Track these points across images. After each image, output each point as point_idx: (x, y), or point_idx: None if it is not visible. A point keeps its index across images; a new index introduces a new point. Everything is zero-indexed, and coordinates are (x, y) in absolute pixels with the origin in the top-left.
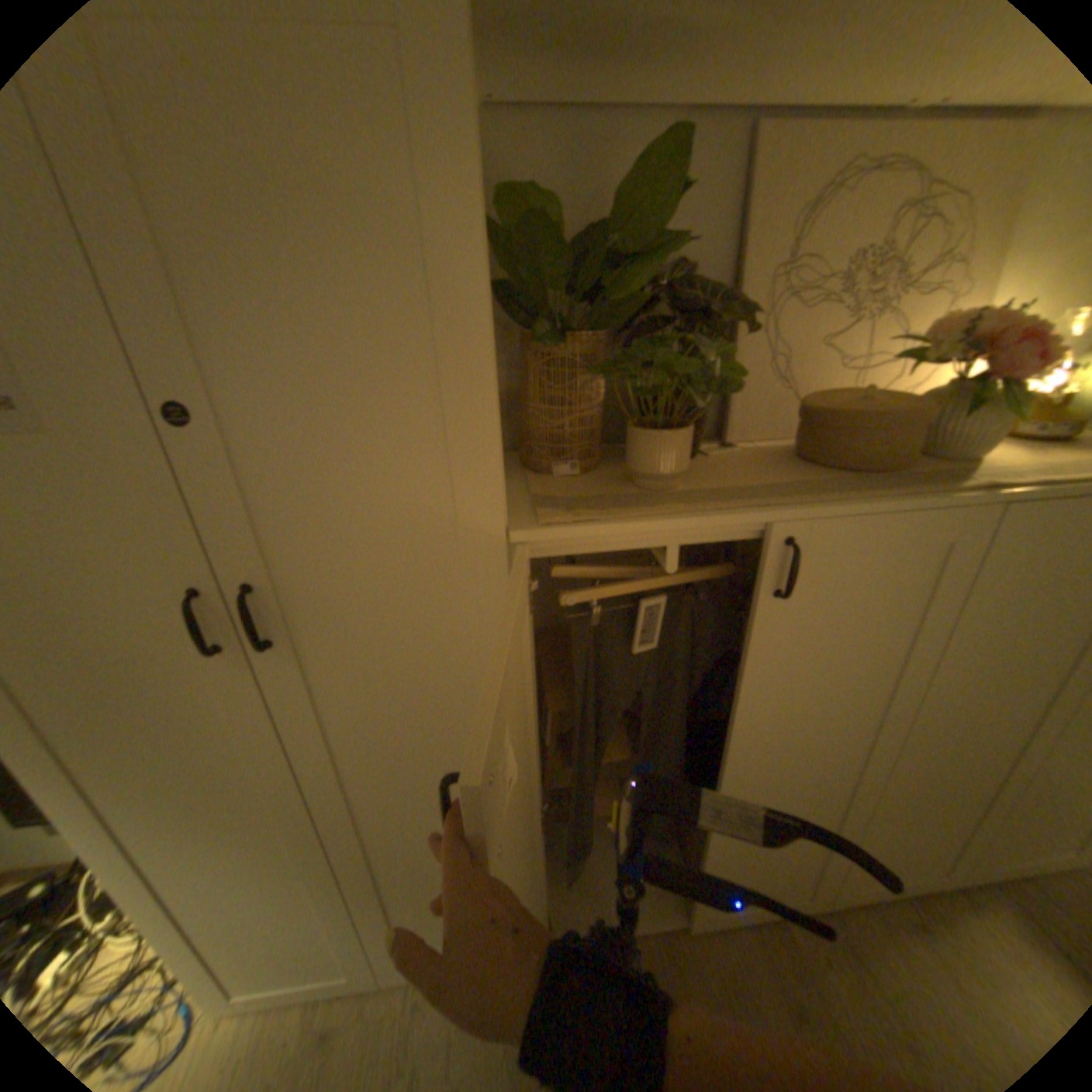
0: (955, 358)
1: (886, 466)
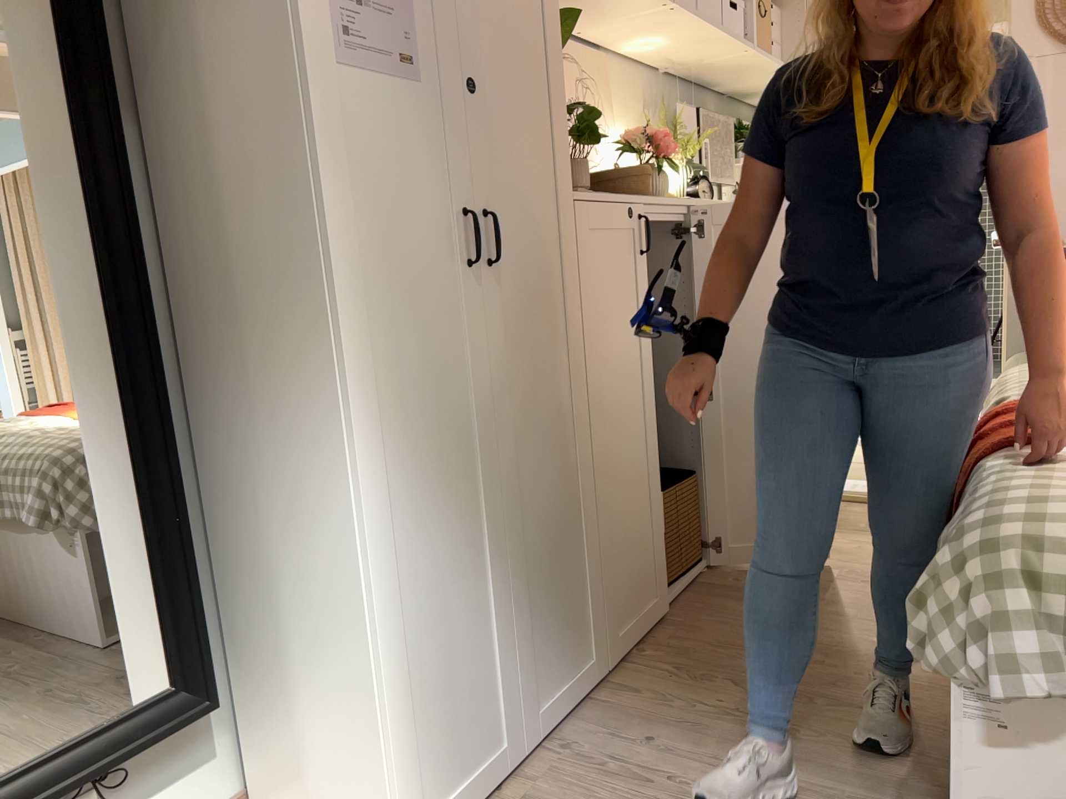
0: (639, 149)
1: (647, 195)
